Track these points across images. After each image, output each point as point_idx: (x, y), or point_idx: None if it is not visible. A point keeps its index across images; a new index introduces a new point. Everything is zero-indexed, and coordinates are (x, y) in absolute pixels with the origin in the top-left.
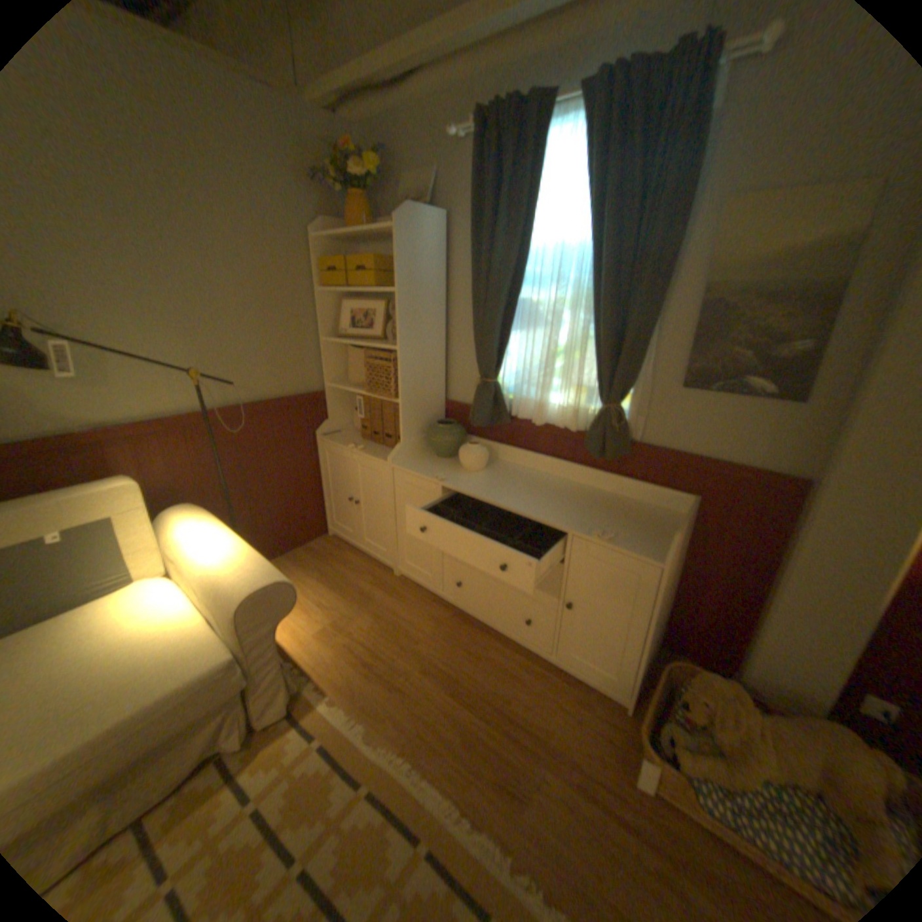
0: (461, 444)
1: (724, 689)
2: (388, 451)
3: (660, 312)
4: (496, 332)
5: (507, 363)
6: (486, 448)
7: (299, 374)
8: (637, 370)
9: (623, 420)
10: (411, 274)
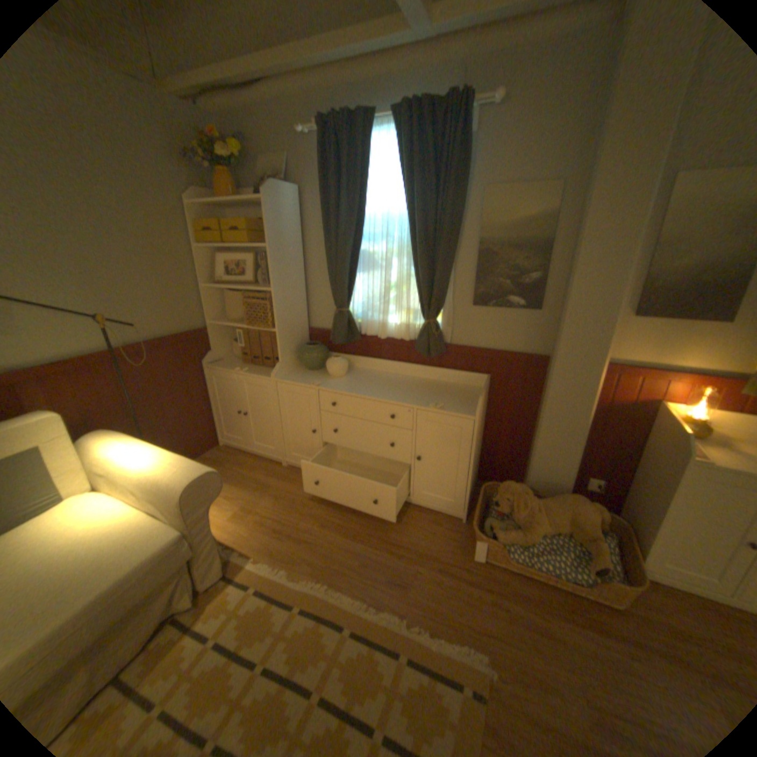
0: (326, 359)
1: (516, 488)
2: (268, 370)
3: (454, 258)
4: (346, 275)
5: (355, 296)
6: (346, 359)
7: (183, 314)
8: (444, 296)
9: (439, 329)
10: (277, 233)
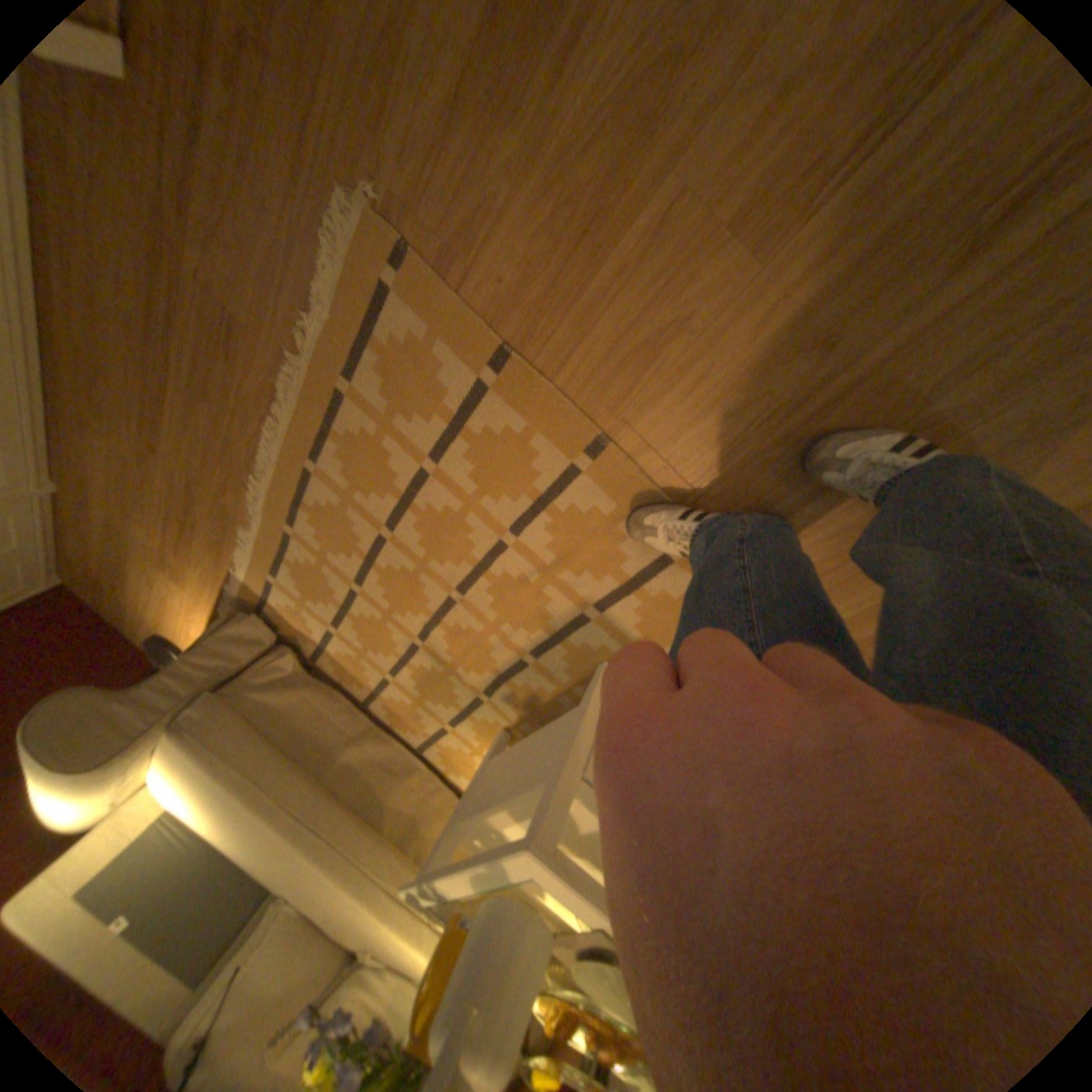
0: None
1: None
2: None
3: None
4: None
5: None
6: None
7: None
8: None
9: None
10: None
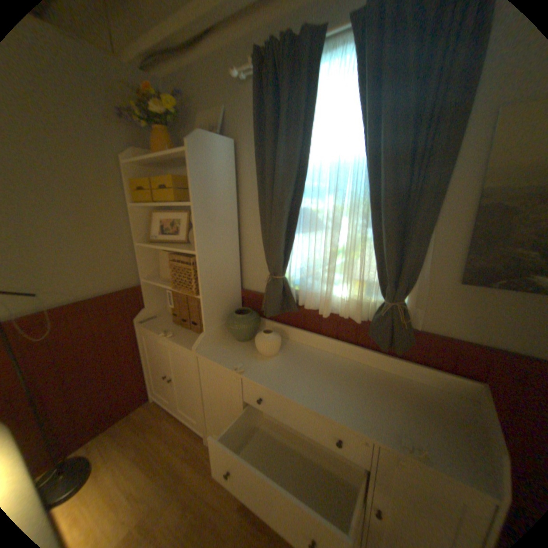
0: (256, 330)
1: None
2: (194, 336)
3: (439, 216)
4: (282, 237)
5: (292, 261)
6: (279, 334)
7: (115, 274)
8: (420, 269)
9: (410, 315)
10: (205, 189)
